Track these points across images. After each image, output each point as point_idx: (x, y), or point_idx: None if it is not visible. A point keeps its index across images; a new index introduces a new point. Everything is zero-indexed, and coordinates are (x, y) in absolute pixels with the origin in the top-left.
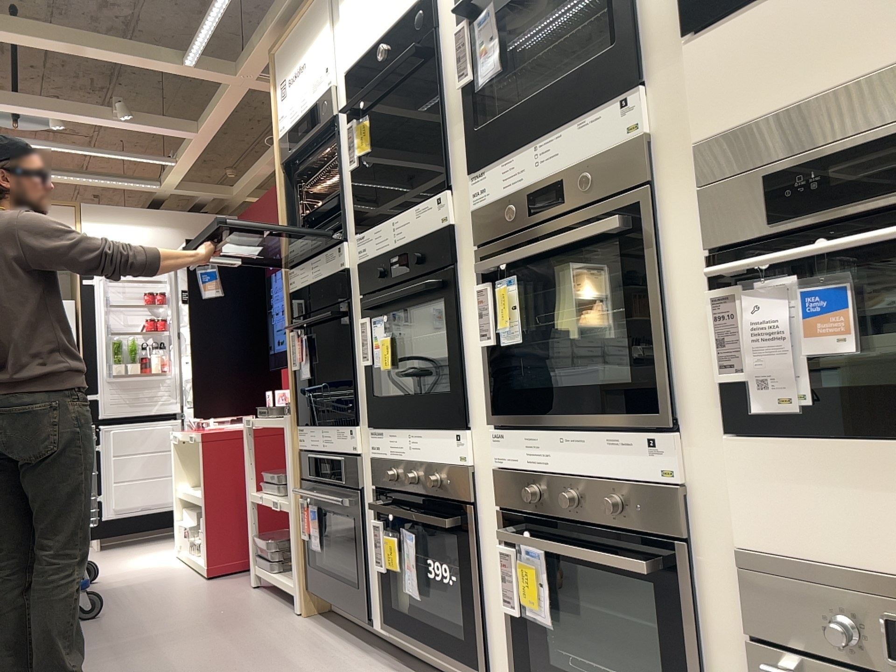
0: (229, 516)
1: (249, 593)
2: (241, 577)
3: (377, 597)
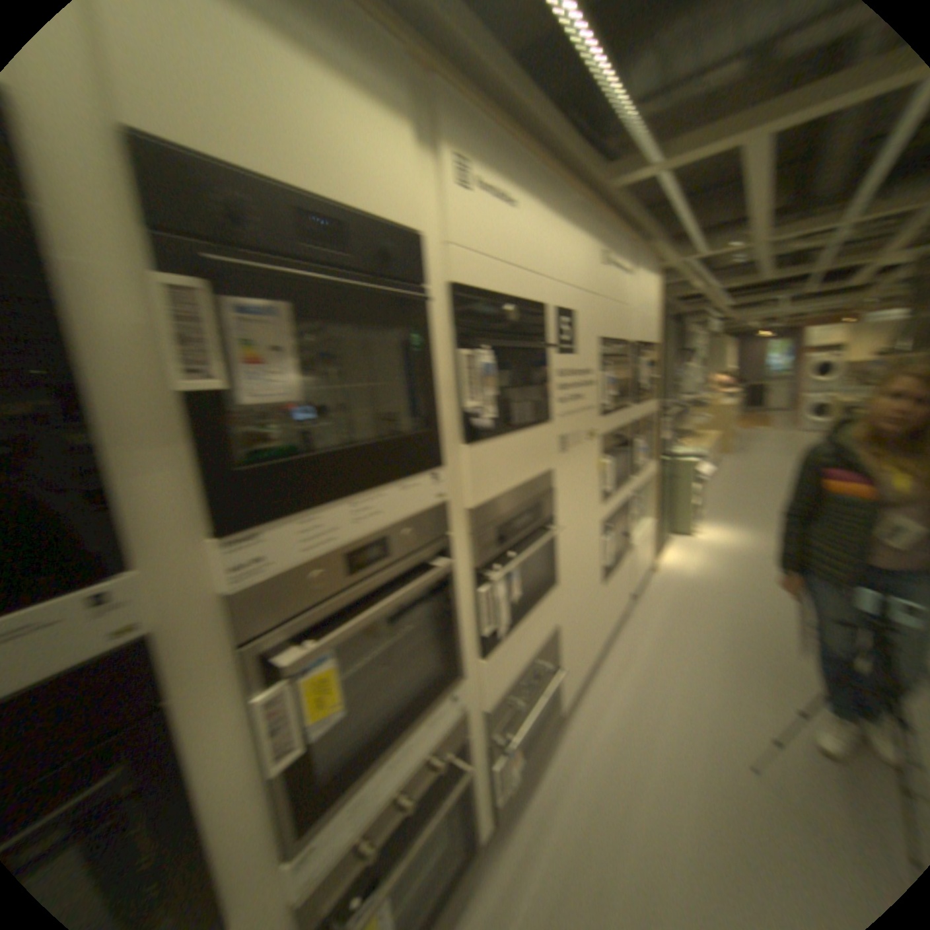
0: None
1: None
2: None
3: None
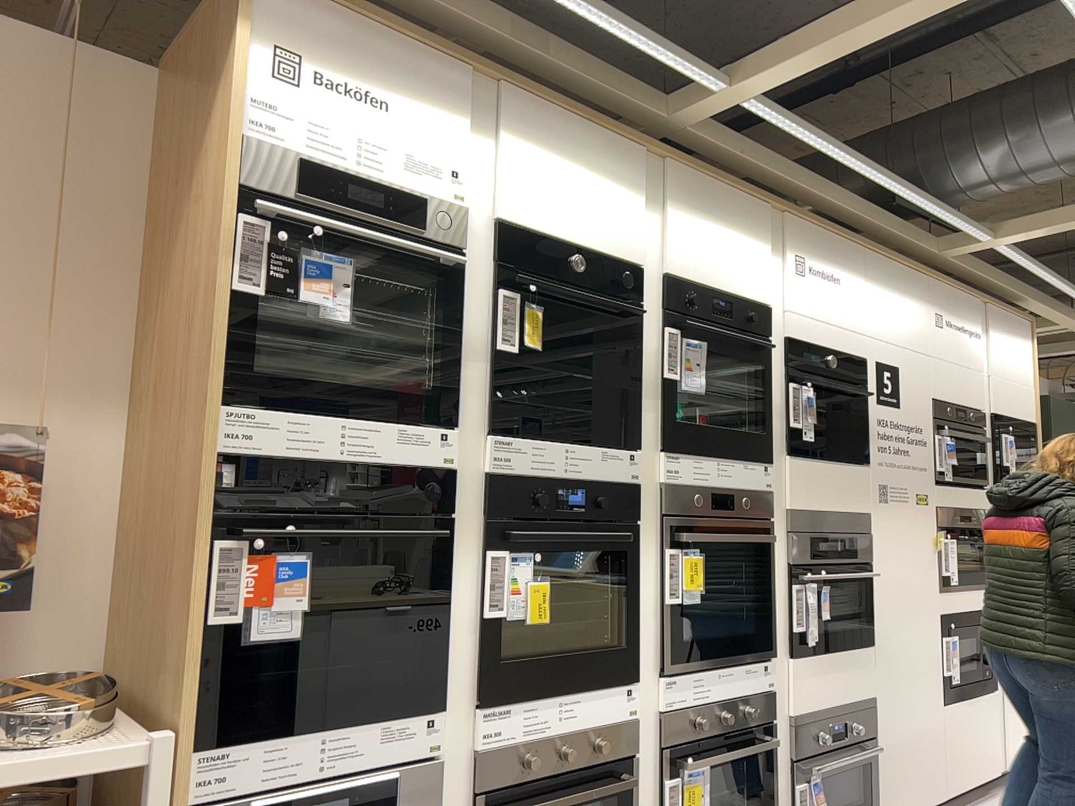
0: None
1: None
2: None
3: None
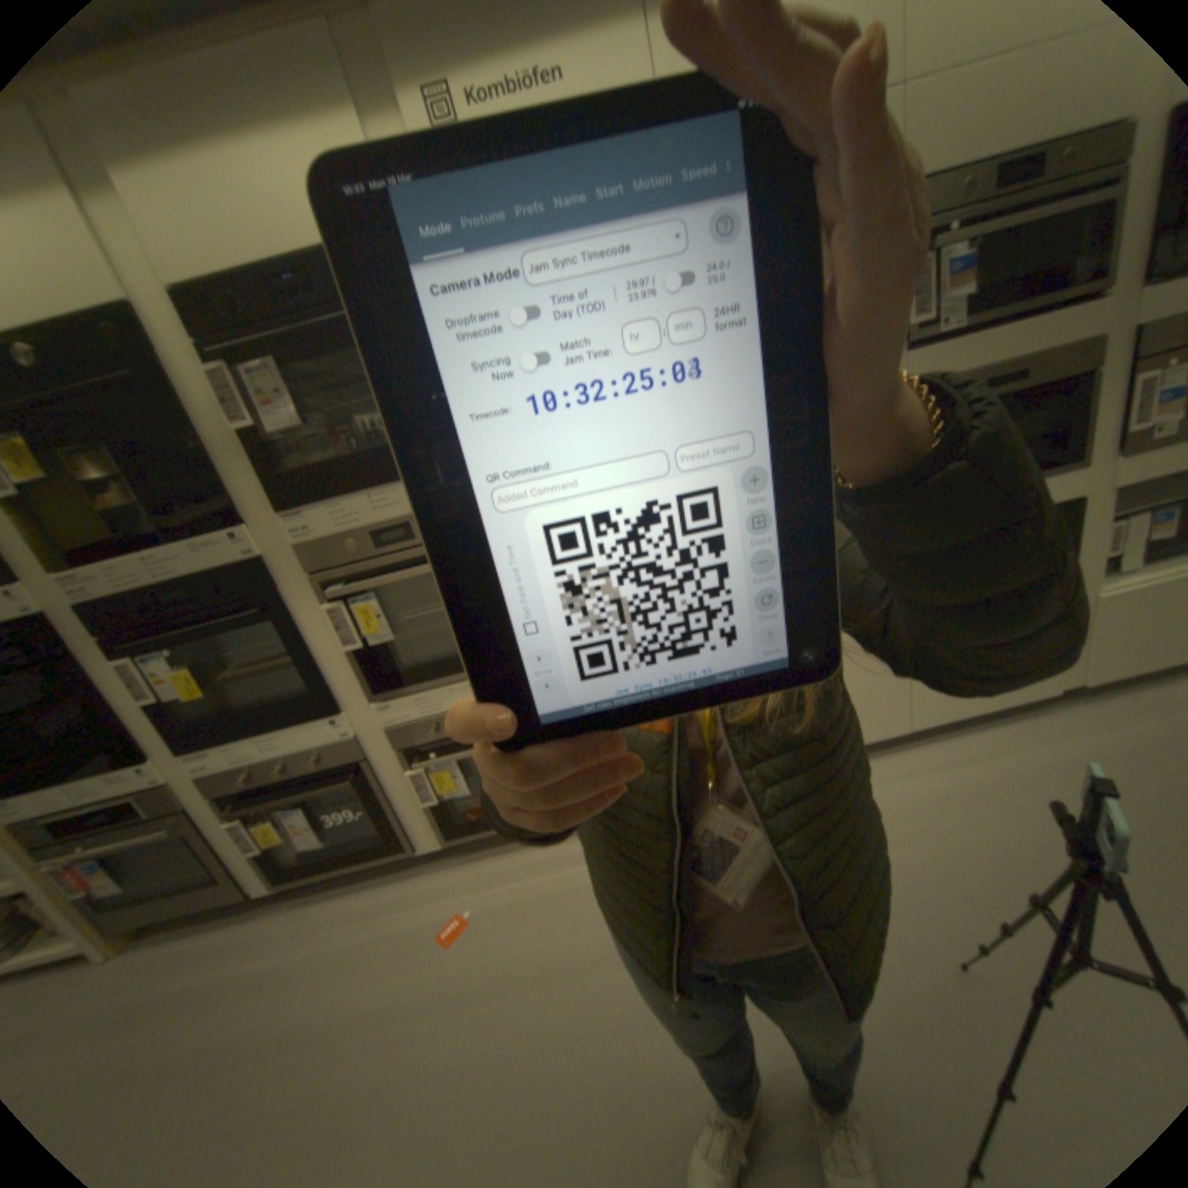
0: None
1: None
2: None
3: (245, 878)
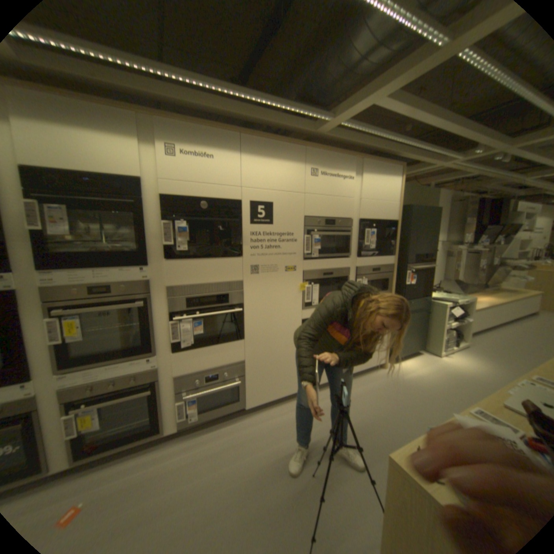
0: None
1: None
2: None
3: None
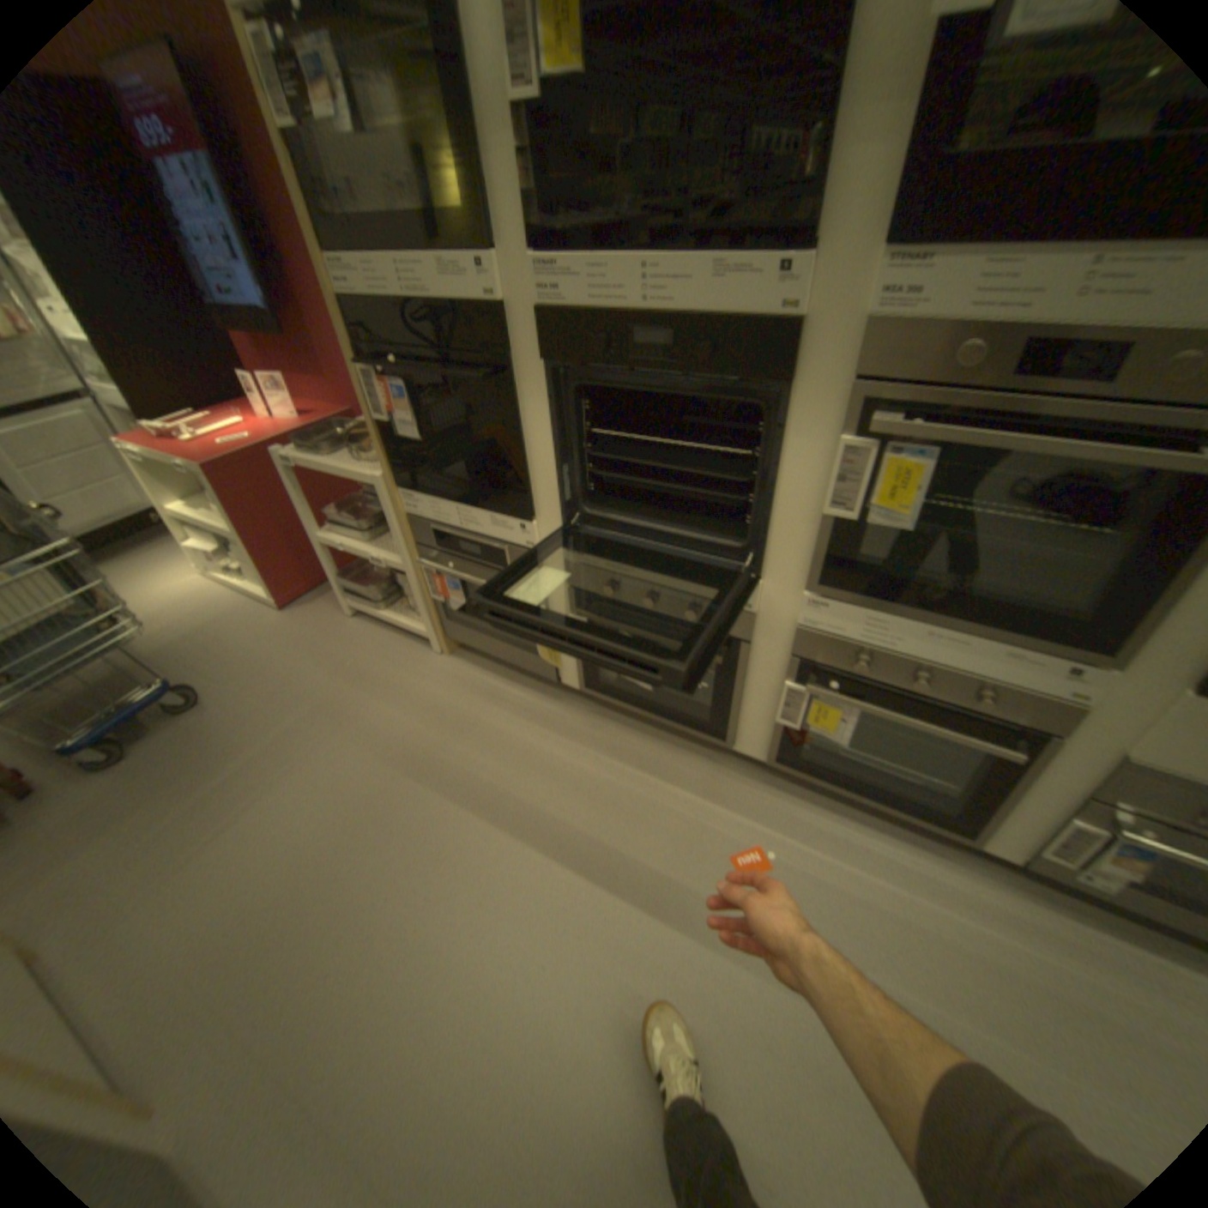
0: (277, 548)
1: (352, 628)
2: (318, 602)
3: (568, 665)
